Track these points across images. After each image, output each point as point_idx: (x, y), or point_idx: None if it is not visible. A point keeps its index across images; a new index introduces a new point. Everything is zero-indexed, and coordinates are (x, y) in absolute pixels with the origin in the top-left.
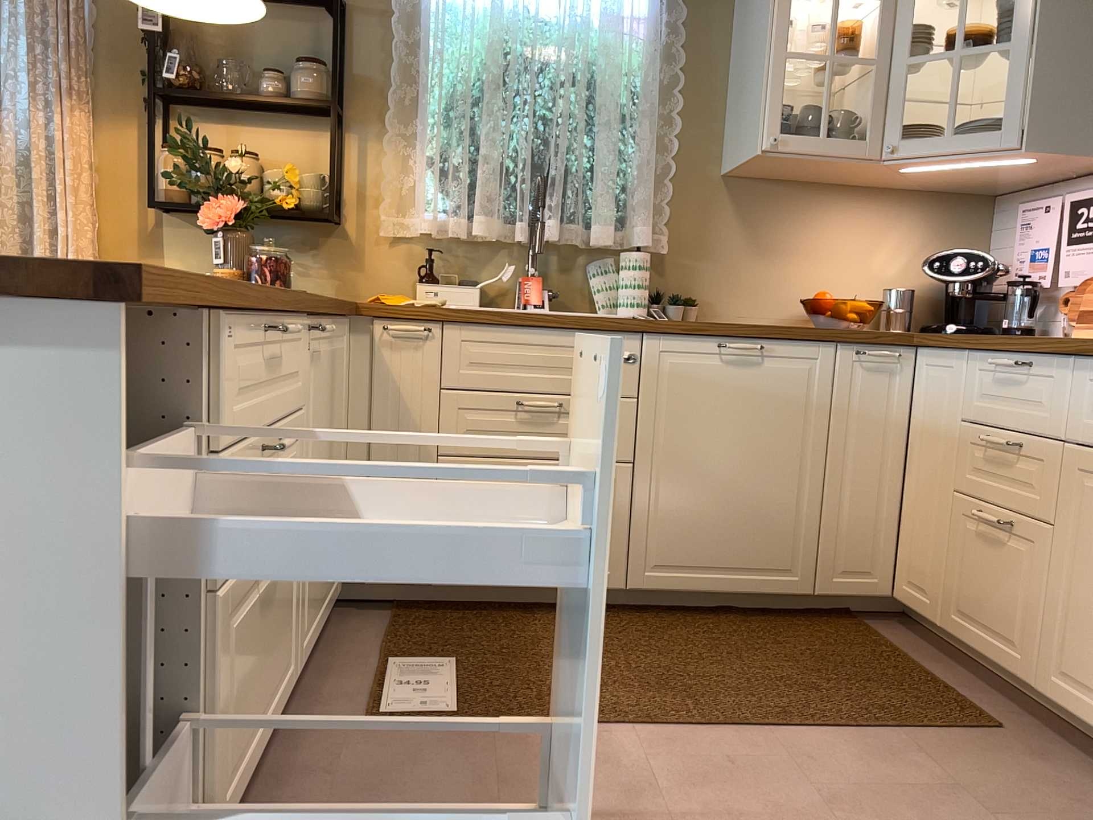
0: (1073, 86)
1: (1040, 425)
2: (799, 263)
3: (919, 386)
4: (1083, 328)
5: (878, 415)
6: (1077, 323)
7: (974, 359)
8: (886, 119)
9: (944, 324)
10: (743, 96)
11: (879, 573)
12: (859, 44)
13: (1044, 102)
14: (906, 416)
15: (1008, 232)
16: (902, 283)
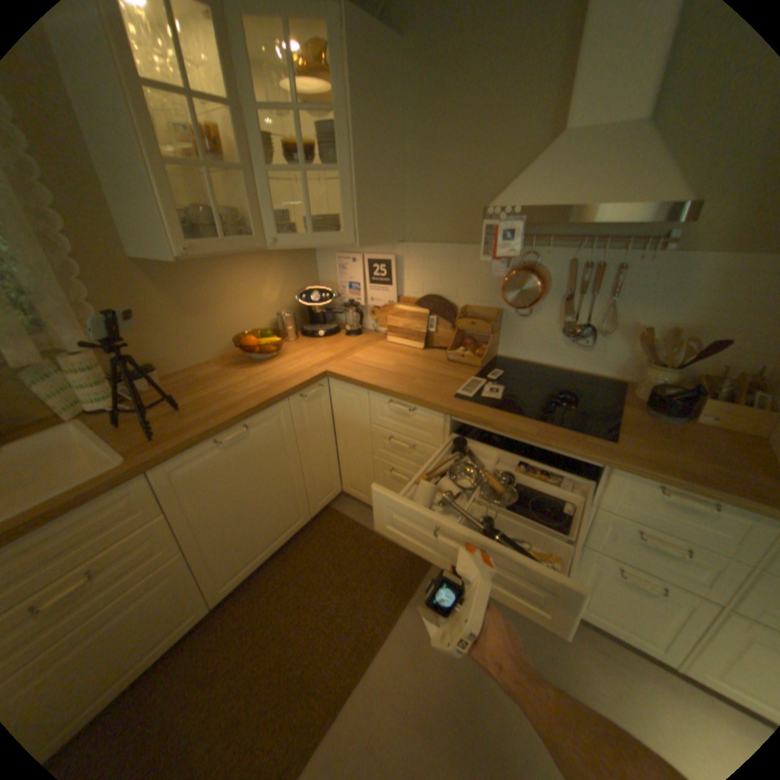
0: (373, 201)
1: (425, 438)
2: (217, 312)
3: (334, 398)
4: (391, 336)
5: (318, 422)
6: (384, 329)
7: (373, 394)
8: (260, 216)
9: (317, 334)
10: (121, 190)
11: (334, 488)
12: (220, 147)
13: (362, 213)
14: (330, 413)
15: (326, 265)
16: (281, 305)
